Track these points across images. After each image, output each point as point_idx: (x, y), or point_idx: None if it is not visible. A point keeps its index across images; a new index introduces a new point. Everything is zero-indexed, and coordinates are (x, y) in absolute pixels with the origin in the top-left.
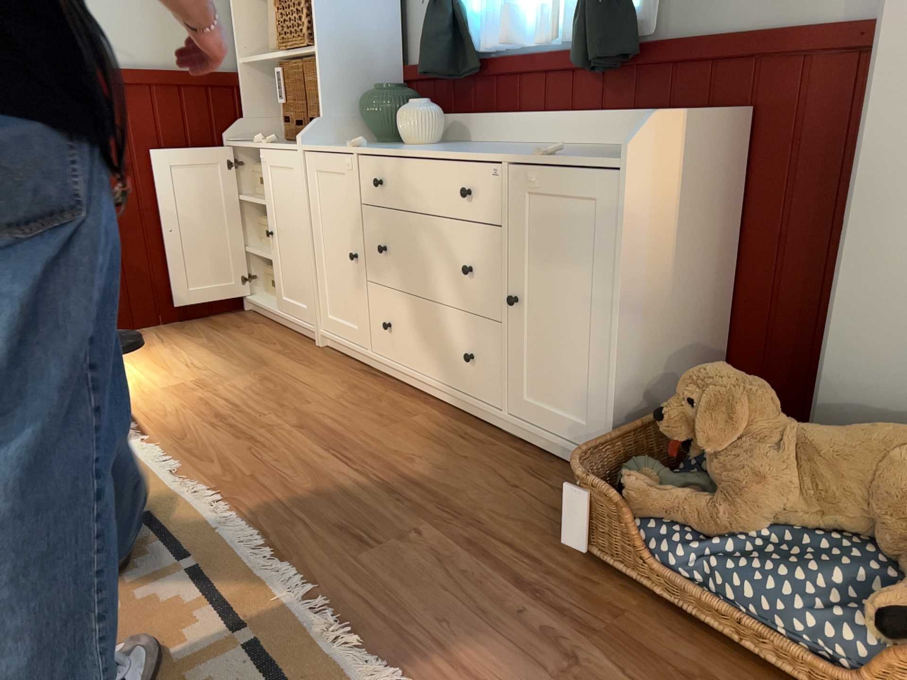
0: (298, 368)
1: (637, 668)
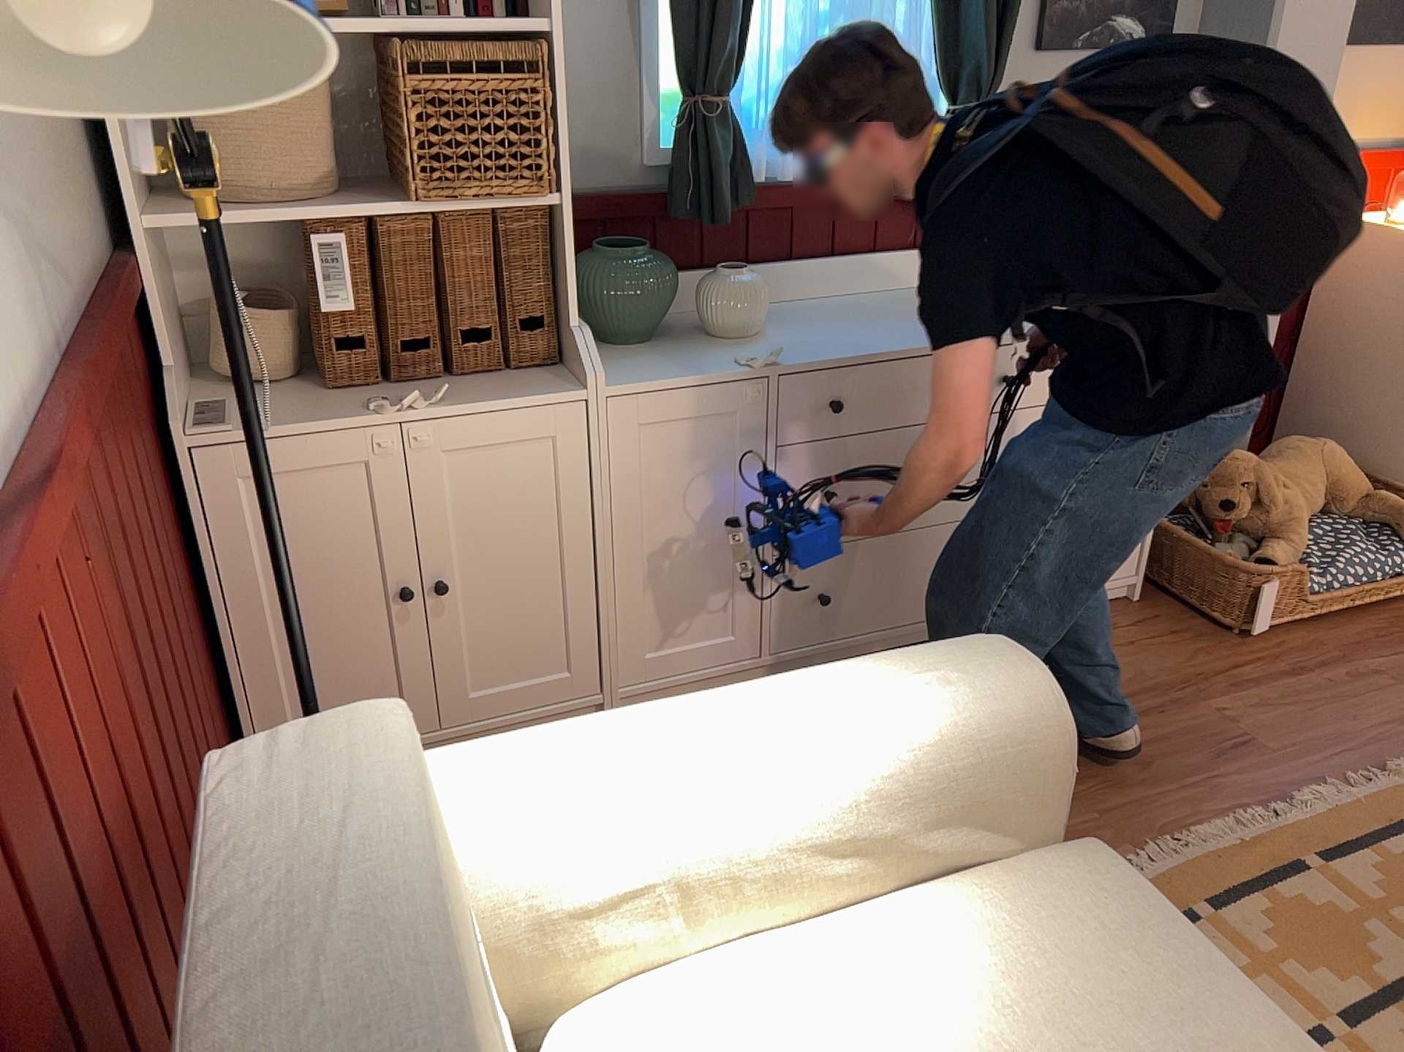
0: None
1: (1378, 652)
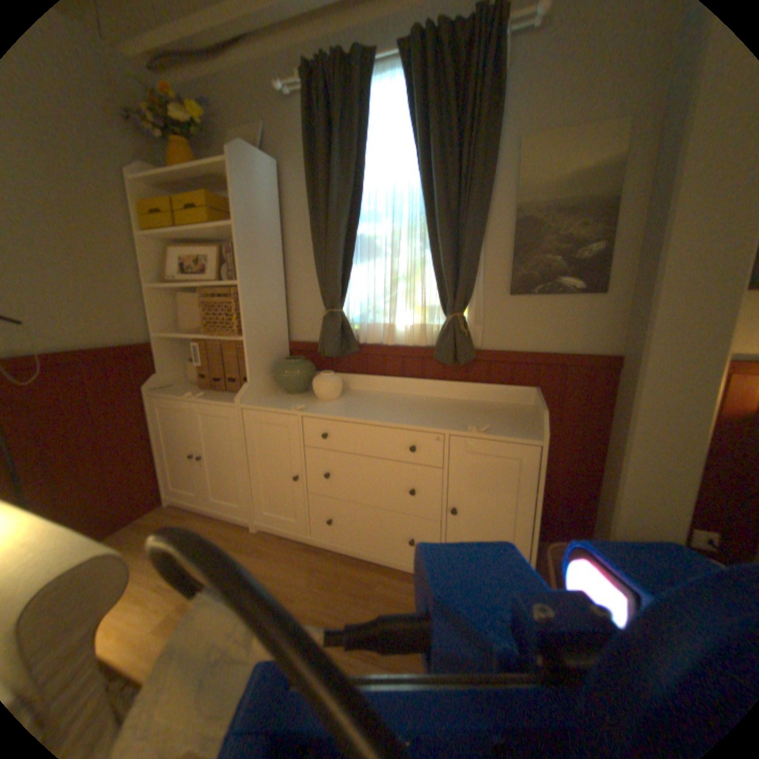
0: (255, 562)
1: None
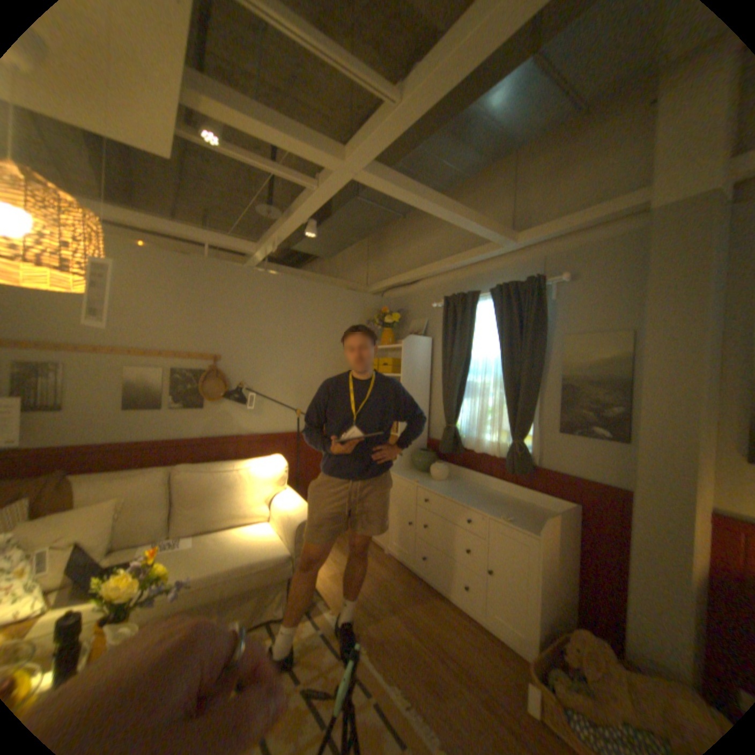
0: (381, 569)
1: None
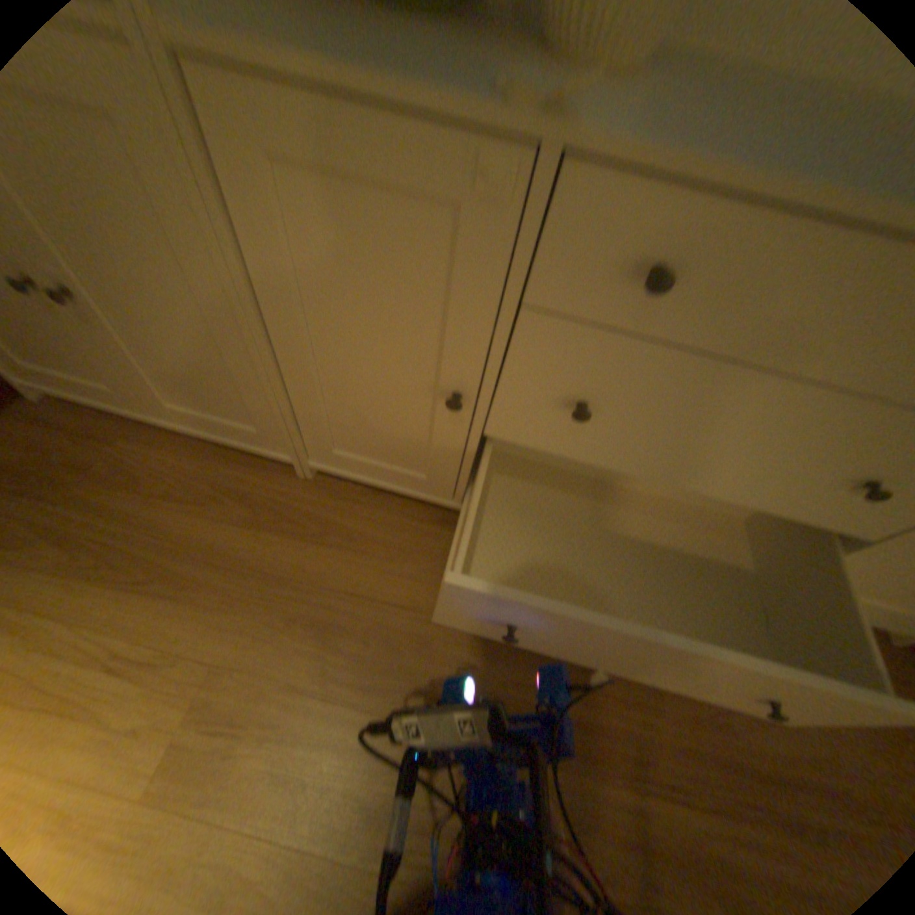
0: (342, 558)
1: None
